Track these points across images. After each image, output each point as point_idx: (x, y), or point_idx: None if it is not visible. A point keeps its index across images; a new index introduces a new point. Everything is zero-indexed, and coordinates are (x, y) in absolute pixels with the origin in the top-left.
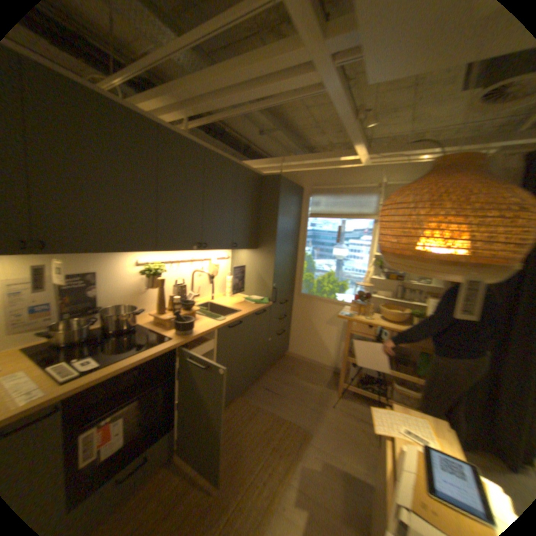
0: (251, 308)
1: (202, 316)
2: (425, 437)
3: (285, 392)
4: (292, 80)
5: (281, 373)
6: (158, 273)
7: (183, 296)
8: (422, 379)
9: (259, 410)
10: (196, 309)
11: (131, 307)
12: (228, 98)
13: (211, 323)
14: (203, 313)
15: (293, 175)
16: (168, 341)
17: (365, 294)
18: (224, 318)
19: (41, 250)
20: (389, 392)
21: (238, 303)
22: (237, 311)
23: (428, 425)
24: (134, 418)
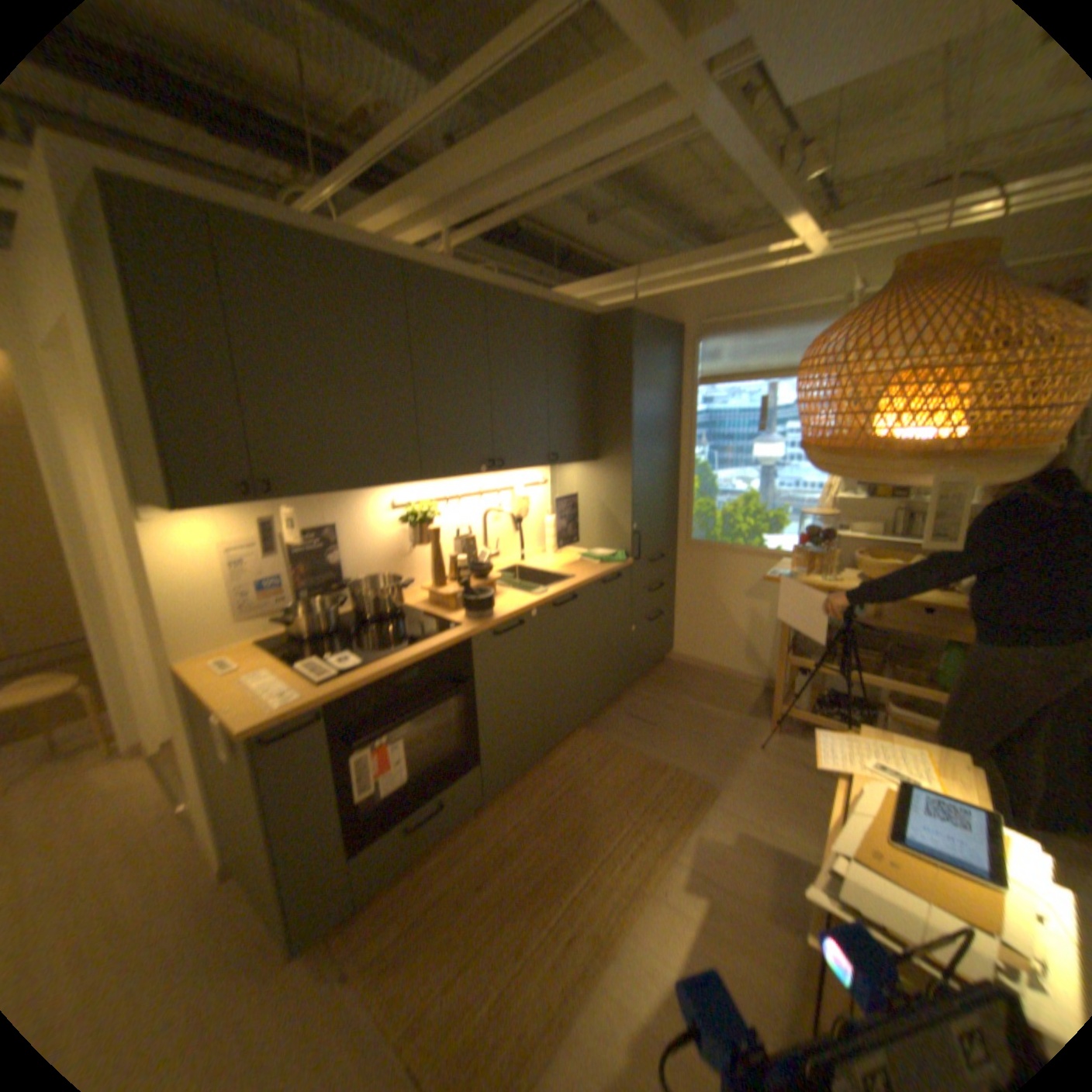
0: (594, 571)
1: (507, 588)
2: (917, 777)
3: (668, 723)
4: (632, 125)
5: (661, 691)
6: (428, 520)
7: (472, 556)
8: (950, 695)
9: (621, 751)
10: (496, 578)
11: (394, 579)
12: (516, 182)
13: (523, 599)
14: (509, 585)
15: (662, 302)
16: (456, 628)
17: (825, 531)
18: (545, 591)
19: (262, 497)
20: (882, 724)
21: (570, 564)
22: (568, 578)
23: (928, 760)
24: (418, 747)
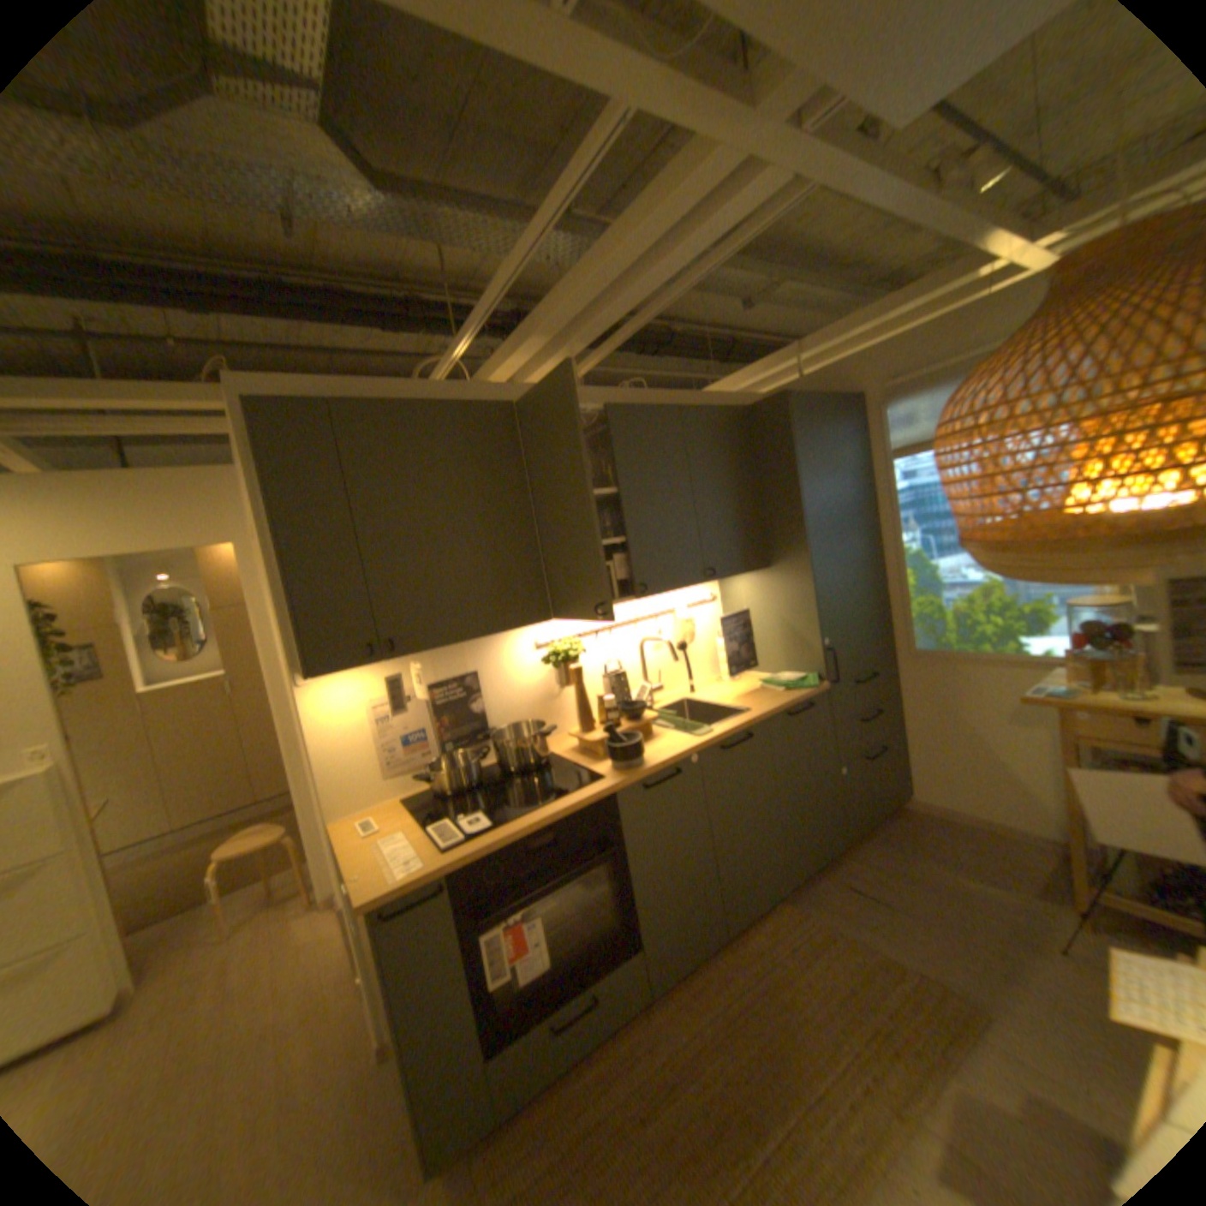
0: (777, 700)
1: (667, 728)
2: None
3: (910, 902)
4: (728, 205)
5: (899, 854)
6: (574, 656)
7: (624, 692)
8: None
9: (840, 939)
10: (659, 715)
11: (540, 723)
12: (625, 296)
13: (683, 741)
14: (673, 723)
15: (833, 371)
16: (600, 780)
17: (1121, 625)
18: (711, 730)
19: (398, 651)
20: None
21: (749, 692)
22: (743, 712)
23: None
24: (567, 922)
